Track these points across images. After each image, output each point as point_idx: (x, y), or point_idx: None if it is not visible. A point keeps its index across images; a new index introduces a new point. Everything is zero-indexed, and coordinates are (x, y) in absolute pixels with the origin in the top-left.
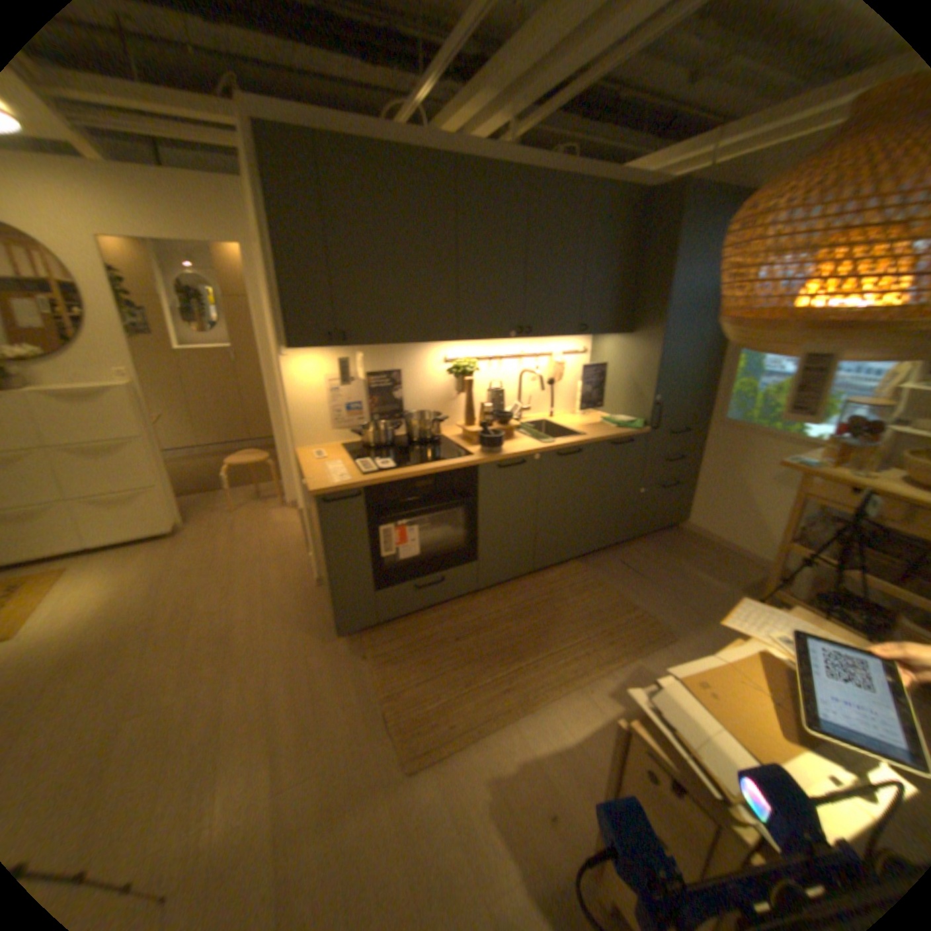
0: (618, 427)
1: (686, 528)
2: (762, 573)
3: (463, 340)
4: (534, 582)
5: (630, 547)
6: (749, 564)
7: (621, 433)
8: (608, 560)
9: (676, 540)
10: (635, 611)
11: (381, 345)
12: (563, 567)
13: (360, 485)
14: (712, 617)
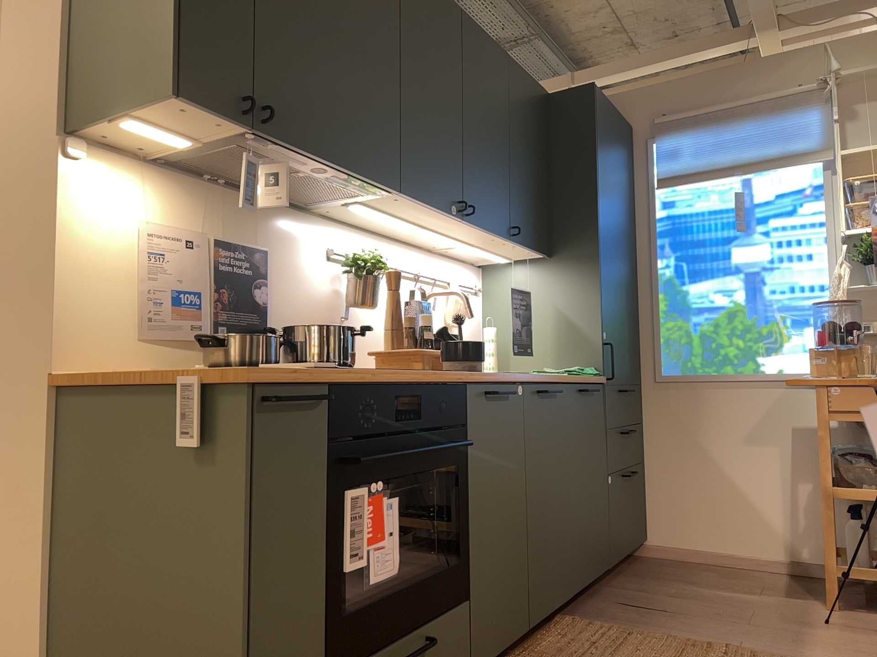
0: (571, 376)
1: (649, 553)
2: (779, 576)
3: (401, 198)
4: (534, 653)
5: (610, 586)
6: (756, 572)
7: (585, 378)
8: (601, 605)
9: (651, 567)
10: (711, 645)
11: (309, 158)
12: (553, 625)
13: (330, 375)
14: (797, 628)
